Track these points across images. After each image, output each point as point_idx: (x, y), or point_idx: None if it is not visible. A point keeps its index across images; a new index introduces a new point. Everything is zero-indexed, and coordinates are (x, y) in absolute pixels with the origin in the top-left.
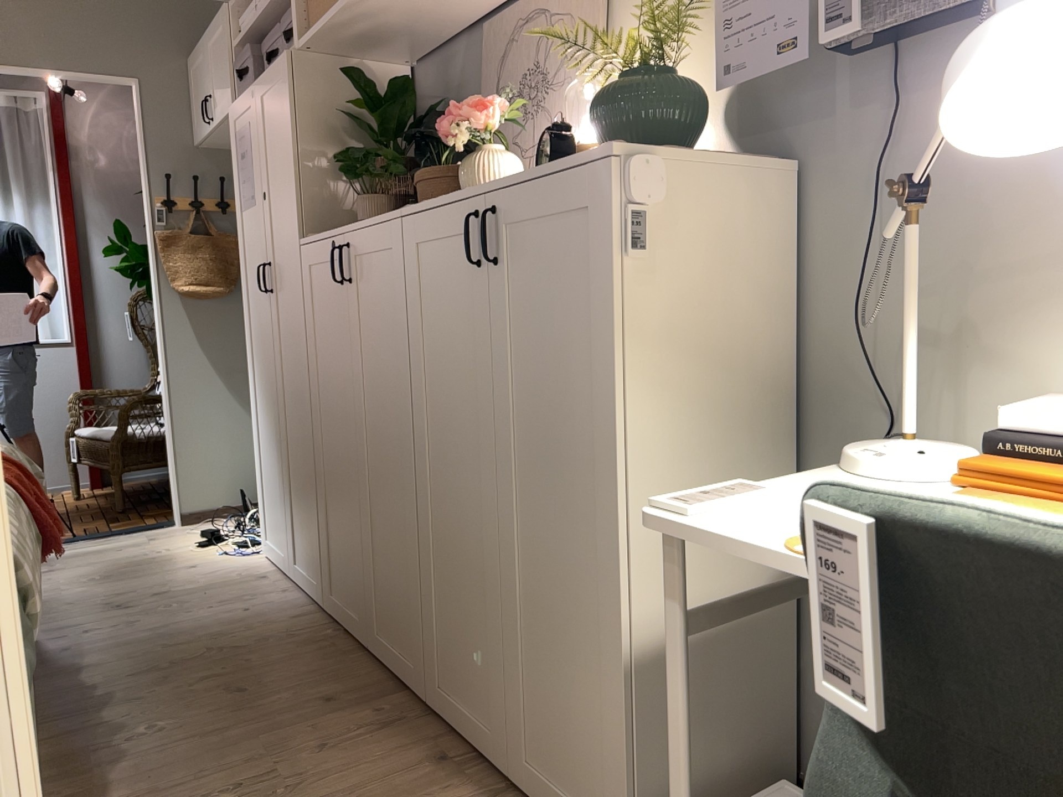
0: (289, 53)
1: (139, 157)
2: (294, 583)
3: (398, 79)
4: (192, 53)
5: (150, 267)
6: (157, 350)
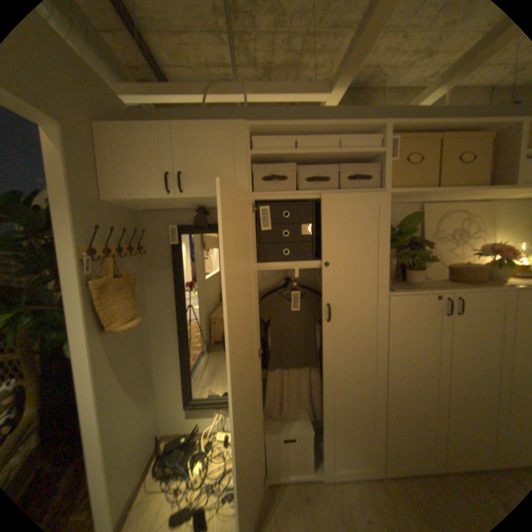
0: (388, 194)
1: (50, 205)
2: (328, 485)
3: (407, 218)
4: (119, 123)
5: (68, 317)
6: (78, 397)
